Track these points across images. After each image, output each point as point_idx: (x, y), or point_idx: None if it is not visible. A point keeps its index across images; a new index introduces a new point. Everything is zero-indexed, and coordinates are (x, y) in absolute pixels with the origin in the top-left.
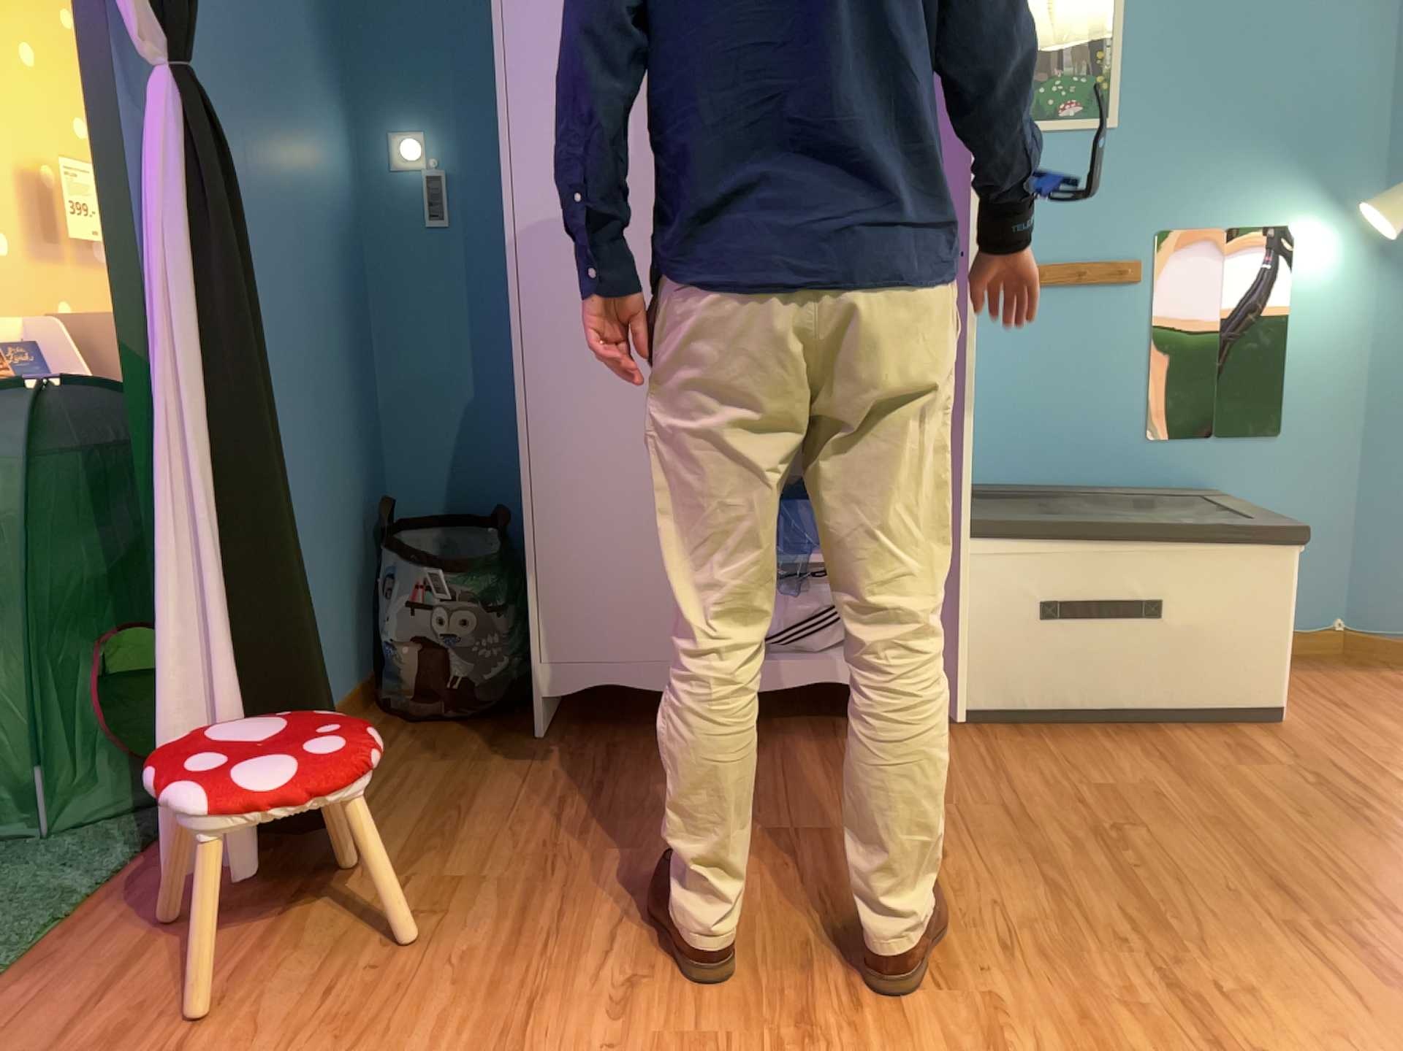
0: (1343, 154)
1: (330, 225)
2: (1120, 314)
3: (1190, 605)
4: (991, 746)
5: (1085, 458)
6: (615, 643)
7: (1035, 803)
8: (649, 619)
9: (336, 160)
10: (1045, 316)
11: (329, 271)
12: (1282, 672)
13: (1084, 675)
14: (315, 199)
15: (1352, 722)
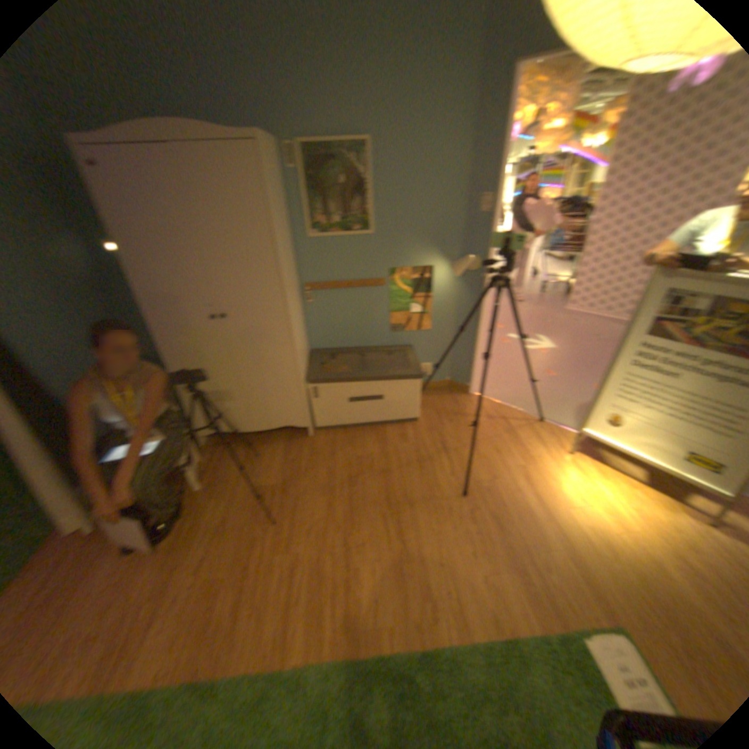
0: (449, 242)
1: (85, 288)
2: (380, 296)
3: (391, 397)
4: (335, 440)
5: (372, 339)
6: (220, 421)
7: (338, 466)
8: (229, 415)
9: (81, 260)
10: (356, 297)
11: (90, 305)
12: (417, 411)
13: (363, 415)
14: (73, 283)
15: (437, 421)
